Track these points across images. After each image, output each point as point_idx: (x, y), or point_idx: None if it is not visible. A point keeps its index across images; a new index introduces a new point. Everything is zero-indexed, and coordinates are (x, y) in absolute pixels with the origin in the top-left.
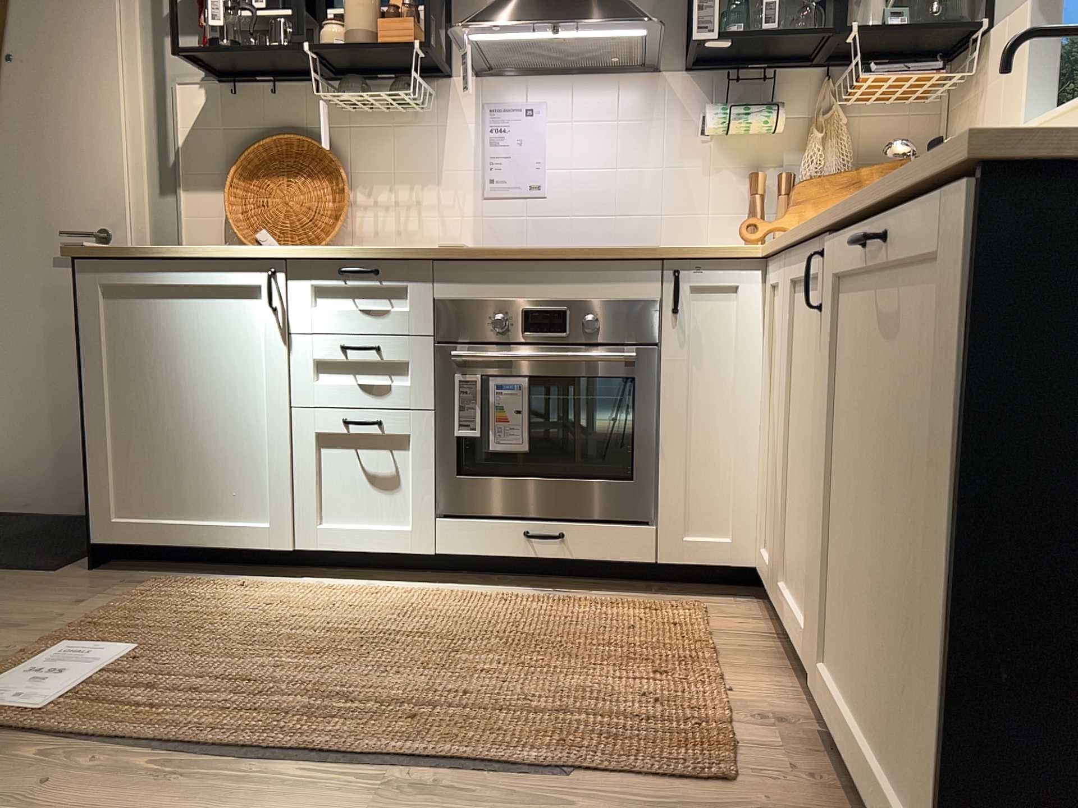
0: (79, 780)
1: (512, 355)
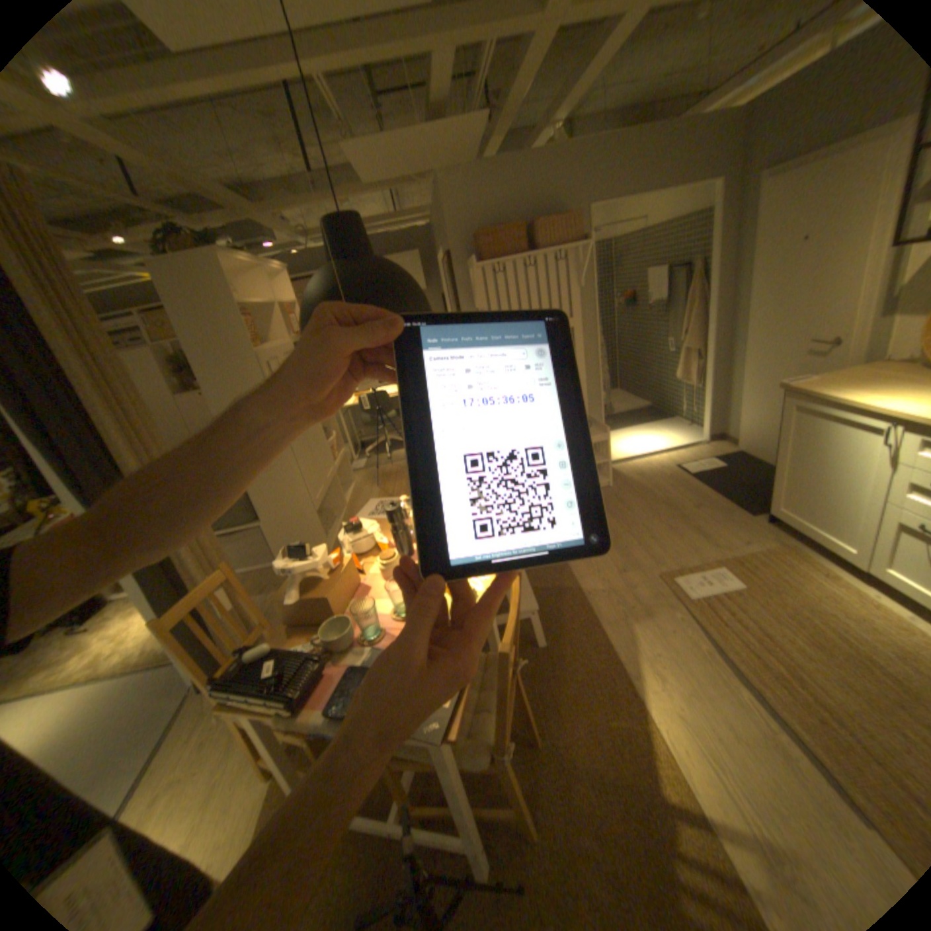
0: (686, 634)
1: None
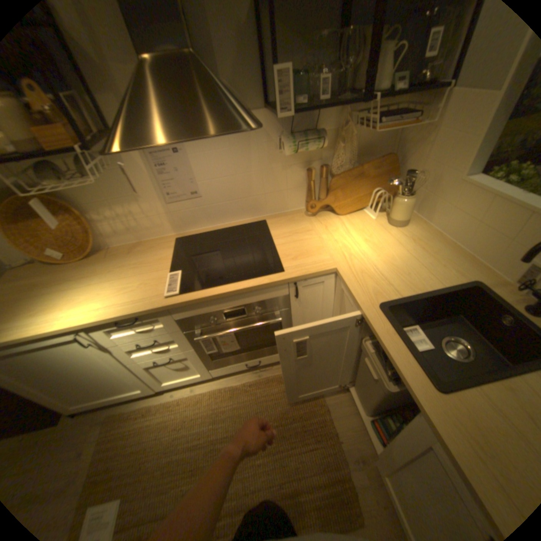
0: None
1: (223, 333)
